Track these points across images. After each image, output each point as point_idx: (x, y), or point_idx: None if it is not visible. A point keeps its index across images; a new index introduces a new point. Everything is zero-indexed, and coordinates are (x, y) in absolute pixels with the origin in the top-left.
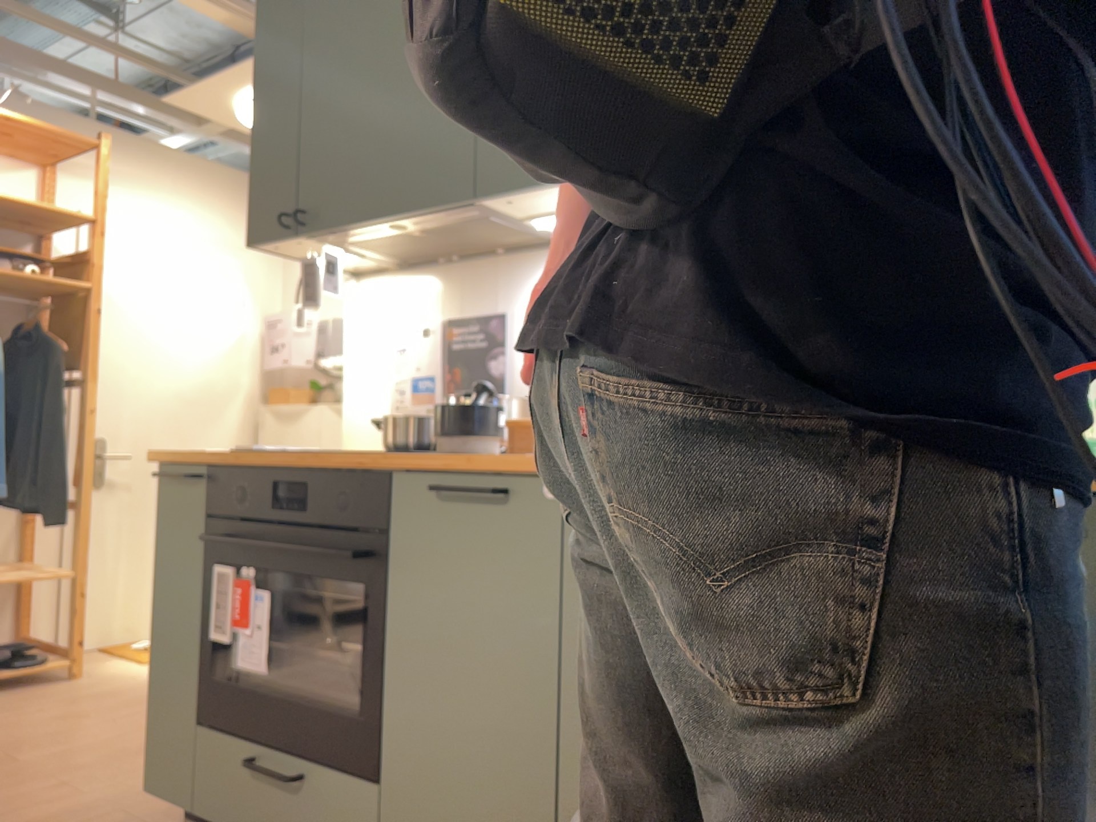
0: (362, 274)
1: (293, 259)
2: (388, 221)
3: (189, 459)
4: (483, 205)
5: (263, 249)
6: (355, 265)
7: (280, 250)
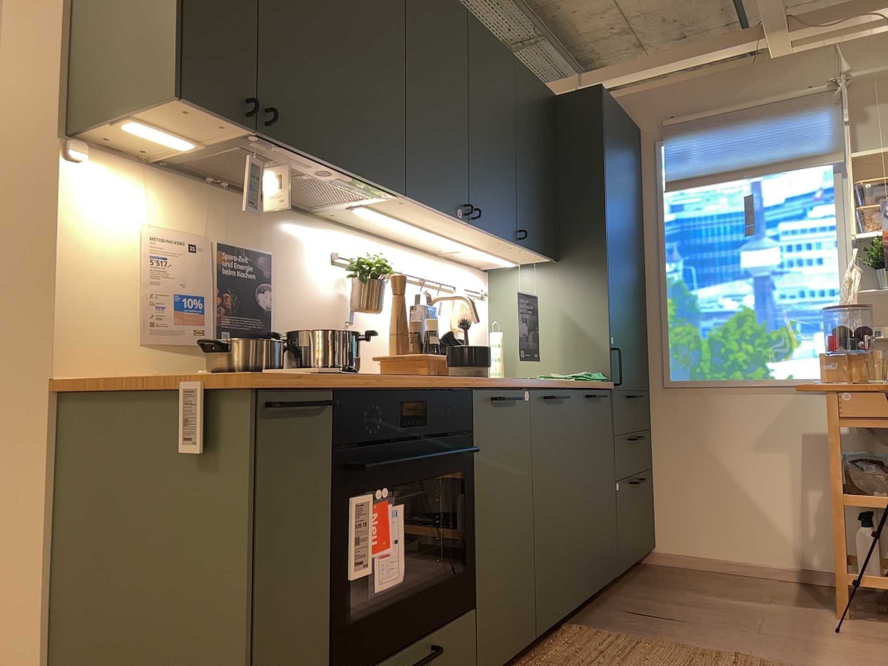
0: (86, 141)
1: (135, 114)
2: (338, 169)
3: (315, 383)
4: (387, 193)
5: (173, 104)
6: (117, 136)
7: (178, 113)
